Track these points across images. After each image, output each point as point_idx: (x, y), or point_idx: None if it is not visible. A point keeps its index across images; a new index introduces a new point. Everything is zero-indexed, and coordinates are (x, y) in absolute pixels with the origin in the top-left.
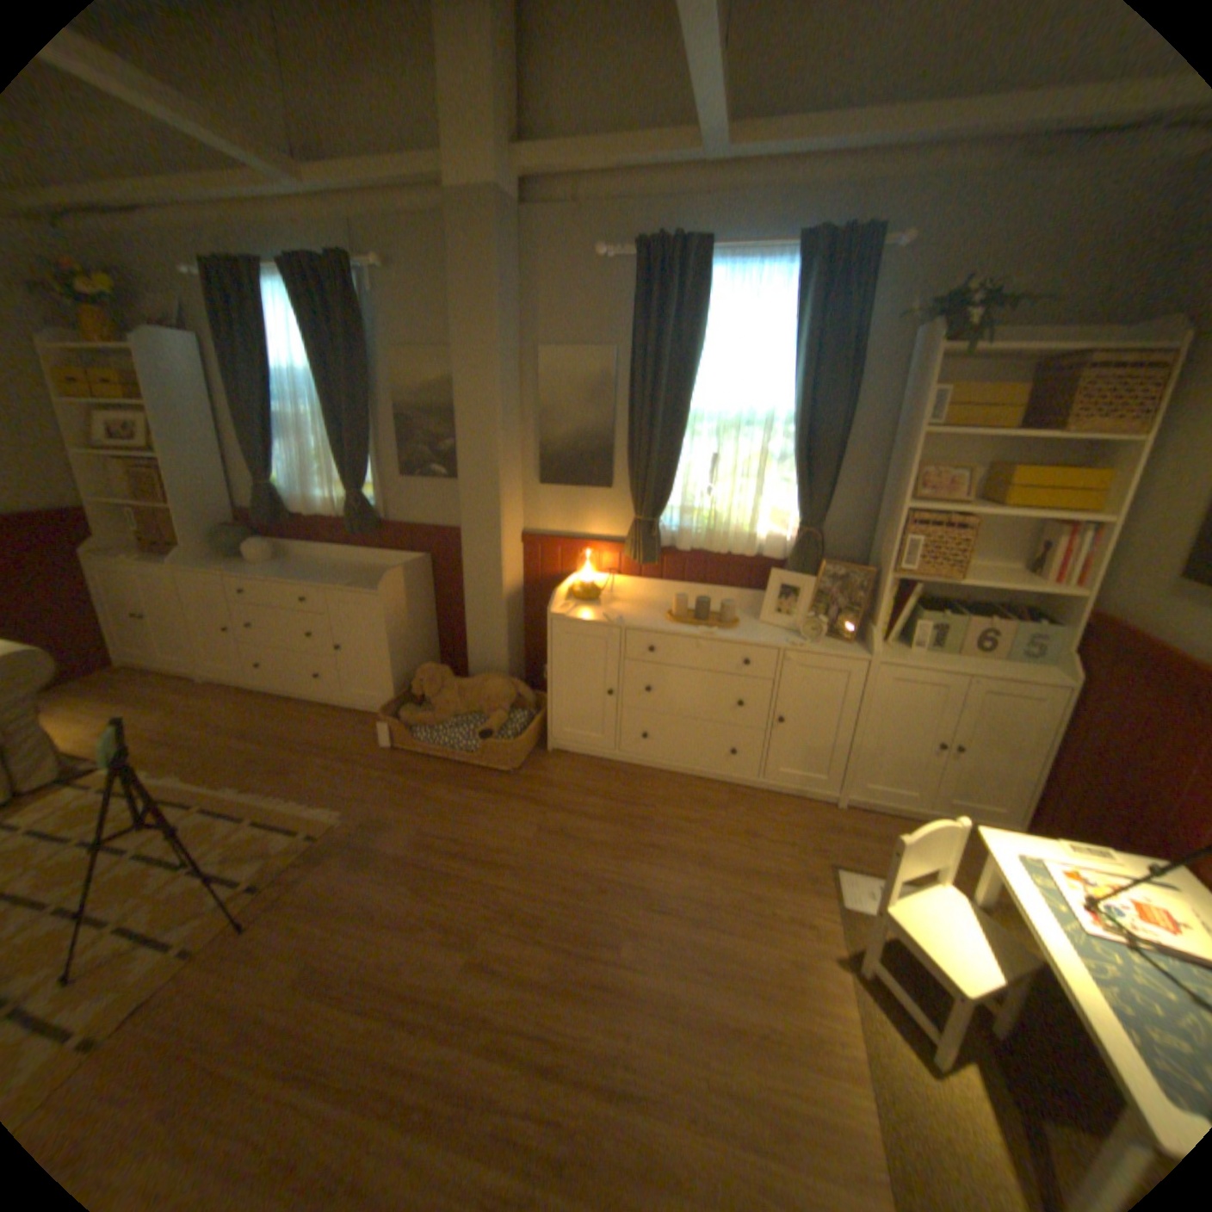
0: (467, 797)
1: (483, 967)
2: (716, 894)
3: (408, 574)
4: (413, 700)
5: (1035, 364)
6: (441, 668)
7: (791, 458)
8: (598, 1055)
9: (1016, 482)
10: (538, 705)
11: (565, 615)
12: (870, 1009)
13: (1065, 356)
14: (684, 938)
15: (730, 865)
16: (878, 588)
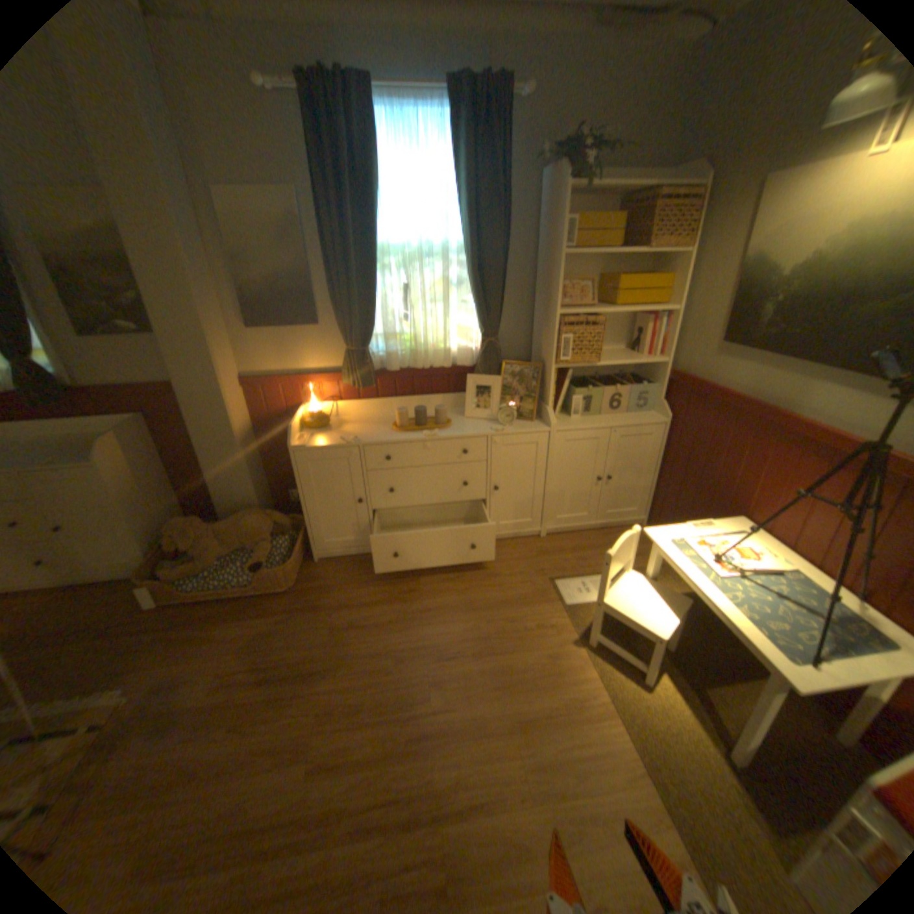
0: (253, 626)
1: (321, 768)
2: (482, 629)
3: (120, 437)
4: (165, 555)
5: (620, 198)
6: (188, 520)
7: (466, 283)
8: (440, 790)
9: (617, 288)
10: (294, 526)
11: (305, 445)
12: (601, 667)
13: (641, 191)
14: (471, 671)
15: (485, 604)
16: (544, 377)
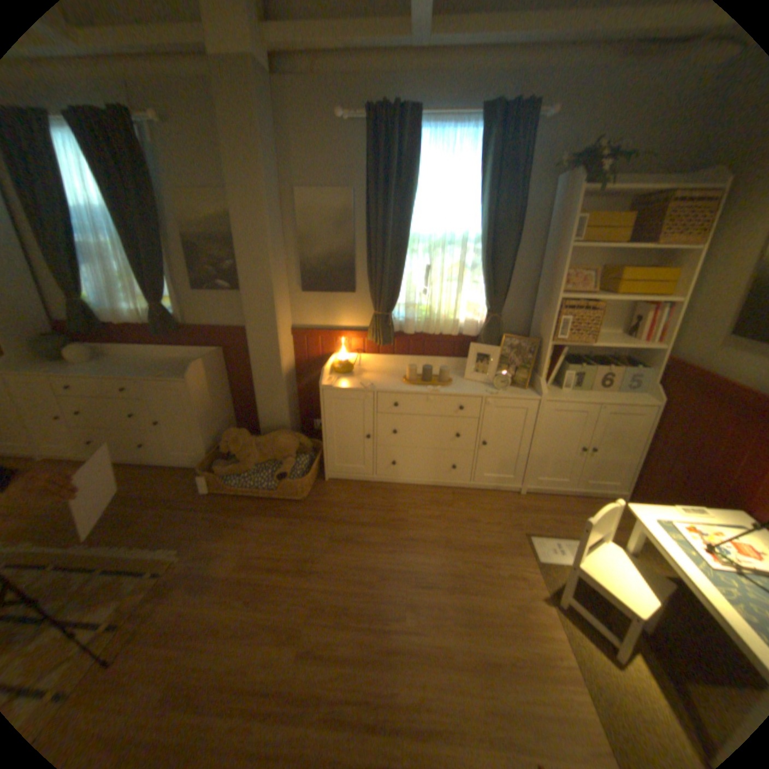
0: (273, 523)
1: (309, 655)
2: (459, 567)
3: (205, 363)
4: (220, 456)
5: (630, 200)
6: (240, 431)
7: (479, 267)
8: (405, 706)
9: (620, 278)
10: (314, 449)
11: (332, 386)
12: (571, 630)
13: (653, 194)
14: (445, 603)
15: (463, 545)
16: (540, 352)
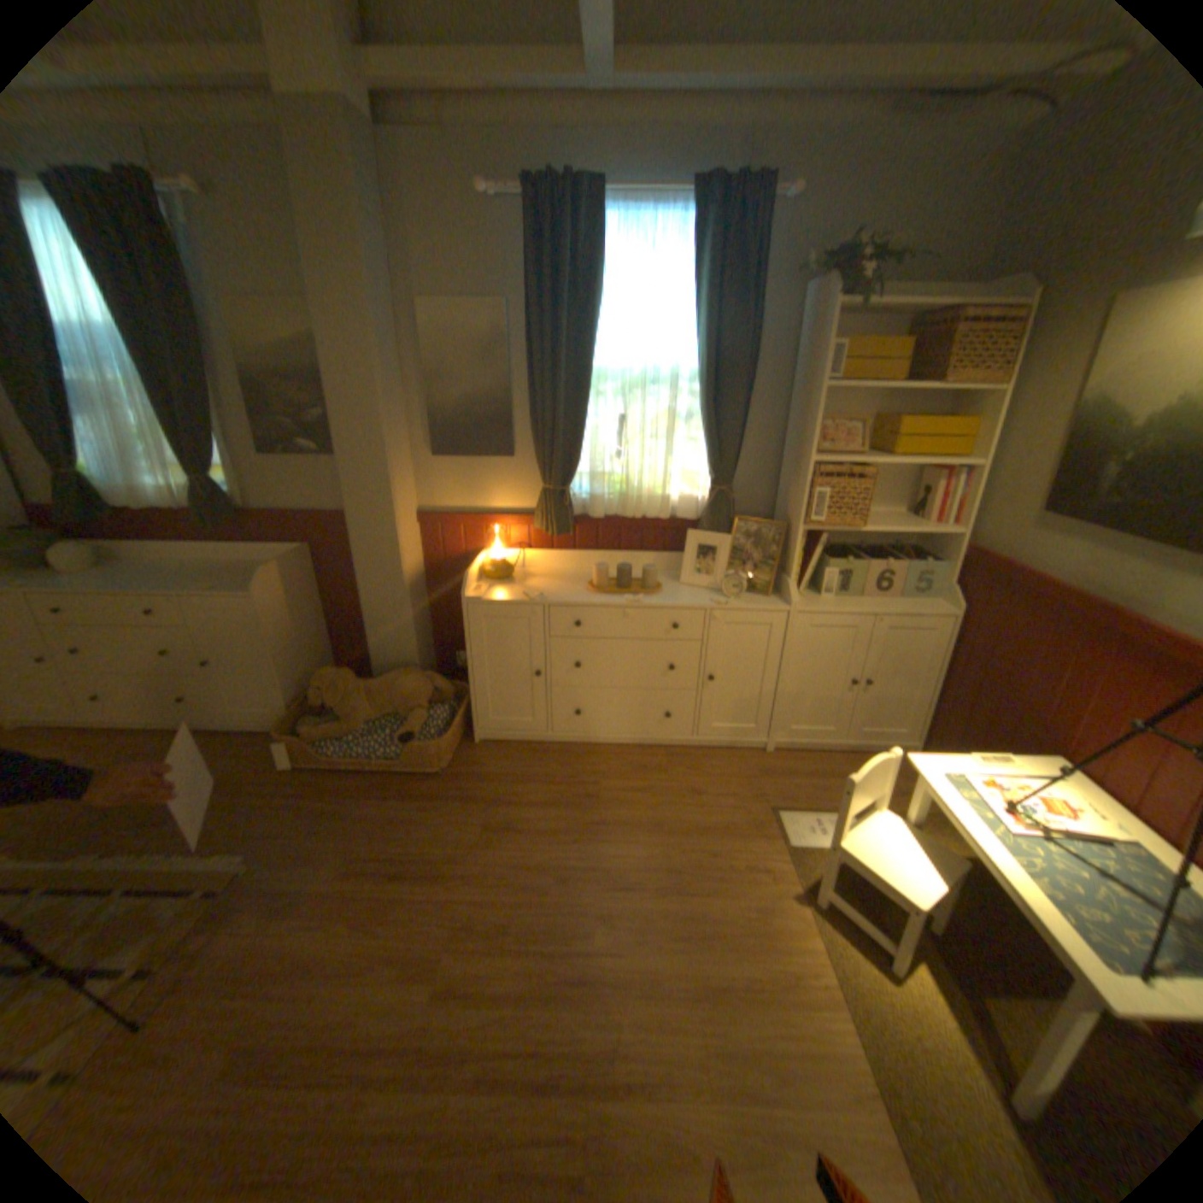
0: (395, 809)
1: (450, 993)
2: (674, 859)
3: (283, 568)
4: (310, 710)
5: (910, 319)
6: (340, 671)
7: (697, 416)
8: (592, 1054)
9: (899, 432)
10: (457, 696)
11: (481, 598)
12: (831, 937)
13: (939, 312)
14: (652, 910)
15: (681, 827)
16: (788, 541)
